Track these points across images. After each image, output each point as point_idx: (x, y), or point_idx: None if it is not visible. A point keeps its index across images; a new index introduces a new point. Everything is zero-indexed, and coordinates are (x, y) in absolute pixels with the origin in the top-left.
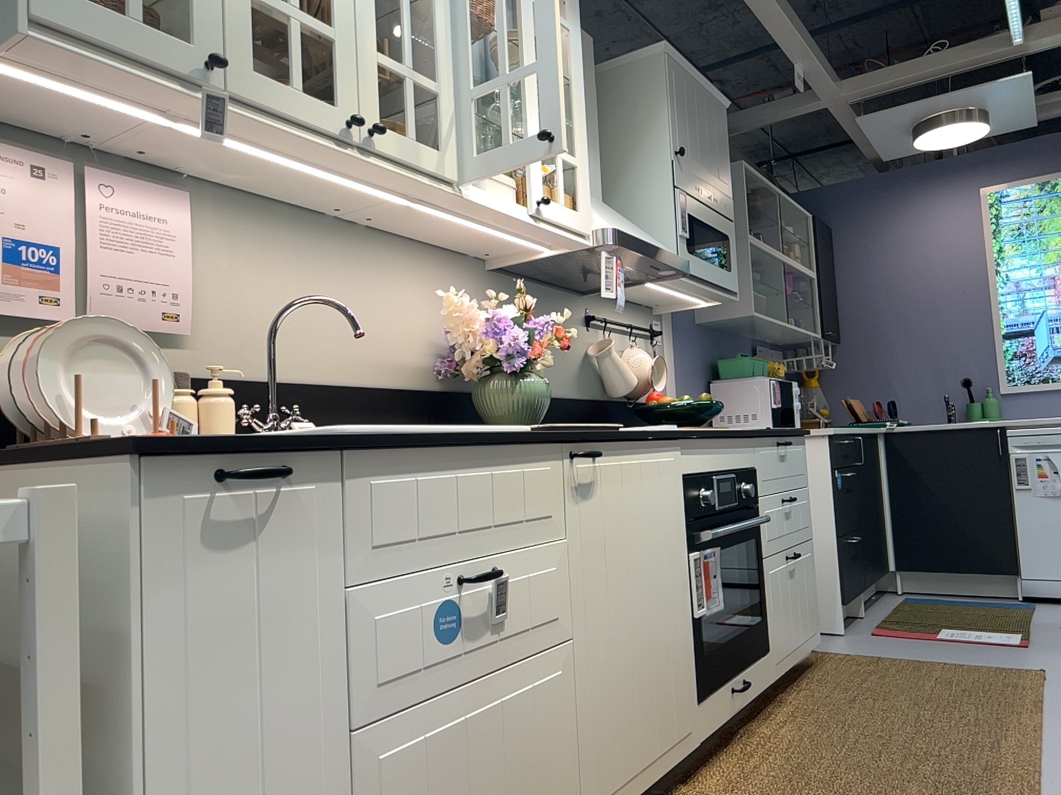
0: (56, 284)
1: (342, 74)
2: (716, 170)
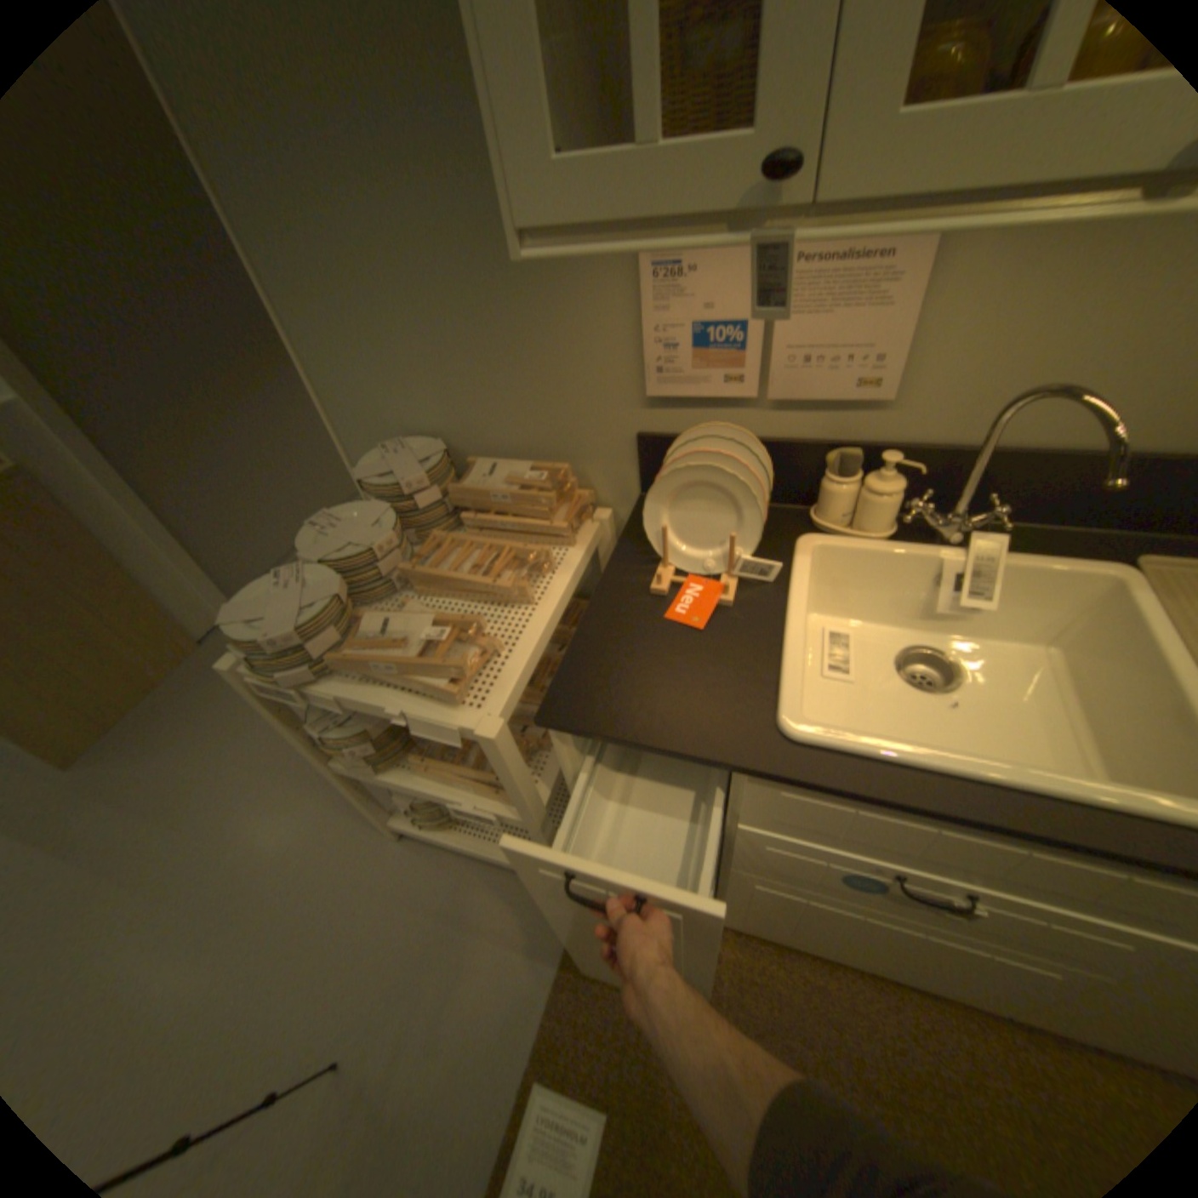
0: (742, 362)
1: None
2: None
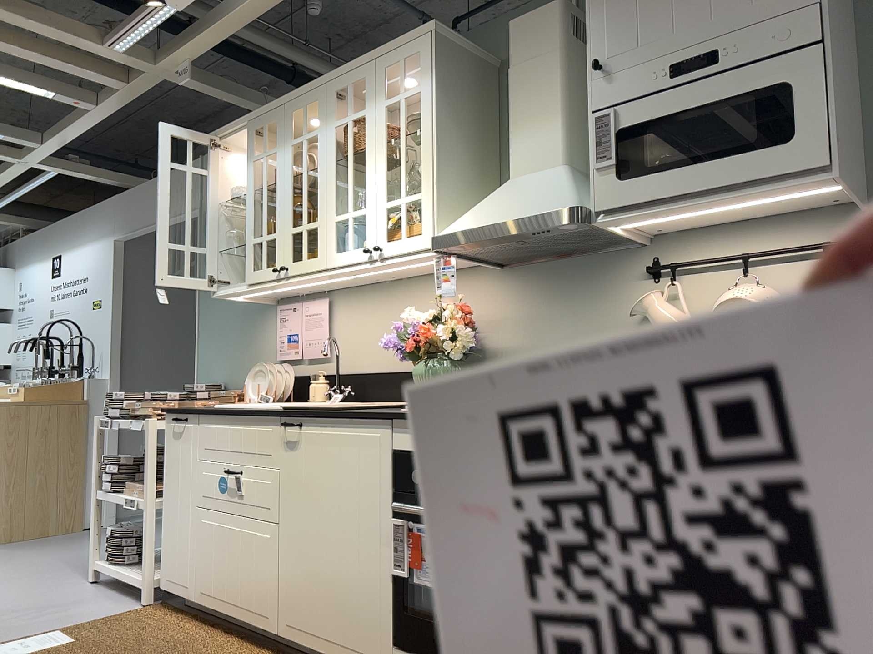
0: (296, 346)
1: (277, 250)
2: (732, 3)
